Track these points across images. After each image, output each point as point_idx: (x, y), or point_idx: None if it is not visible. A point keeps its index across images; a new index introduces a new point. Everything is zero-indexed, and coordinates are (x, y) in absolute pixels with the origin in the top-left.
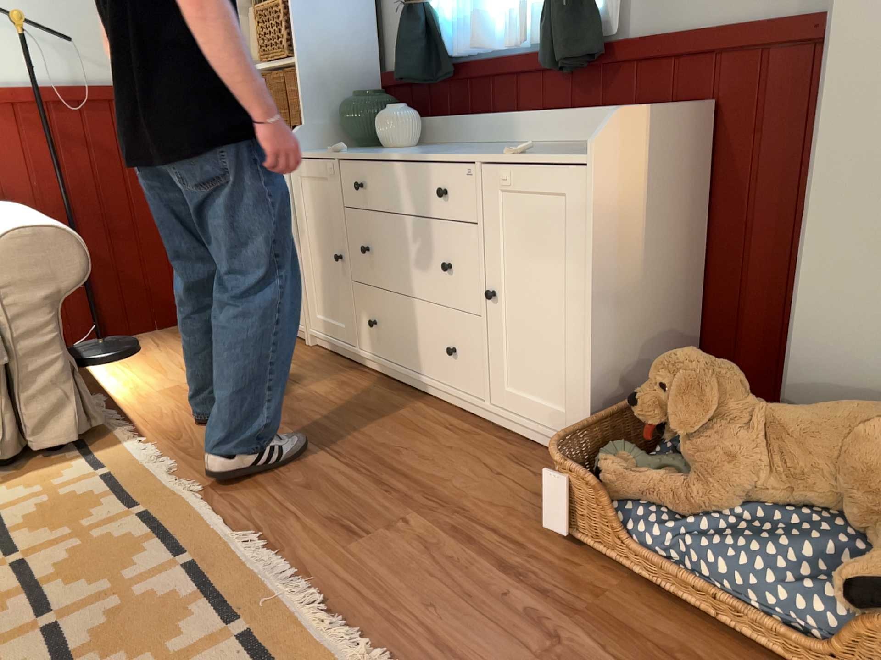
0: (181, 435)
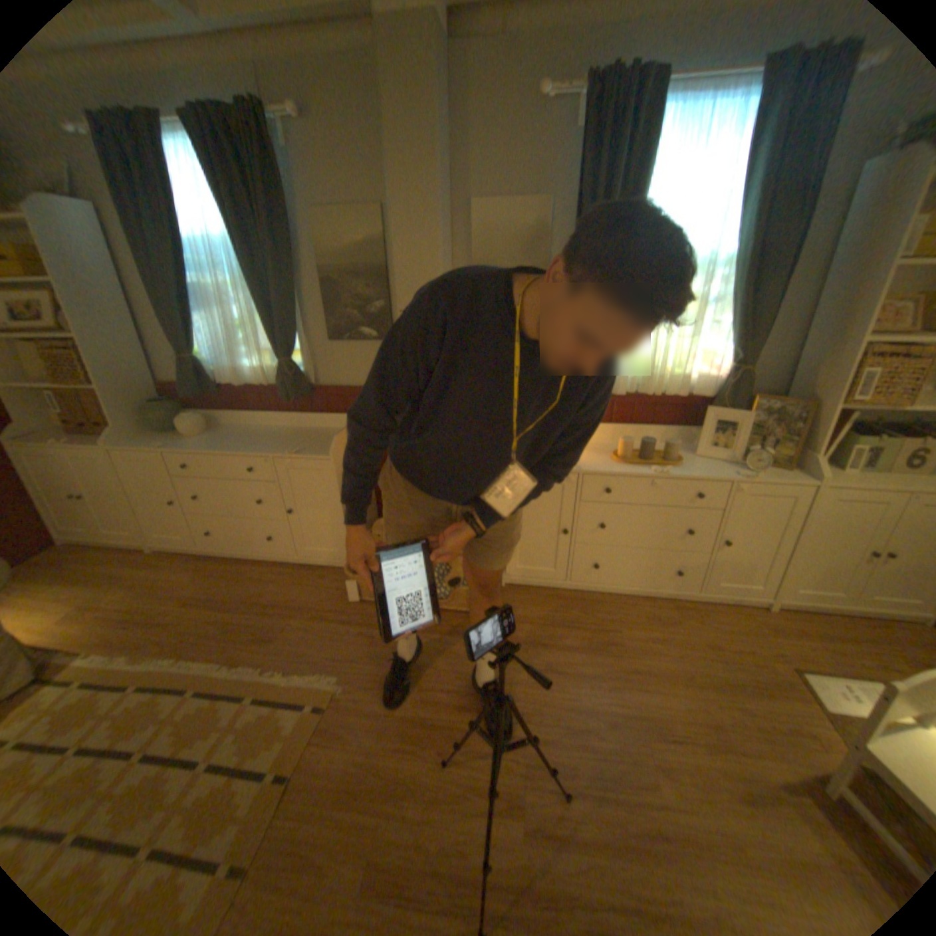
0: (109, 643)
